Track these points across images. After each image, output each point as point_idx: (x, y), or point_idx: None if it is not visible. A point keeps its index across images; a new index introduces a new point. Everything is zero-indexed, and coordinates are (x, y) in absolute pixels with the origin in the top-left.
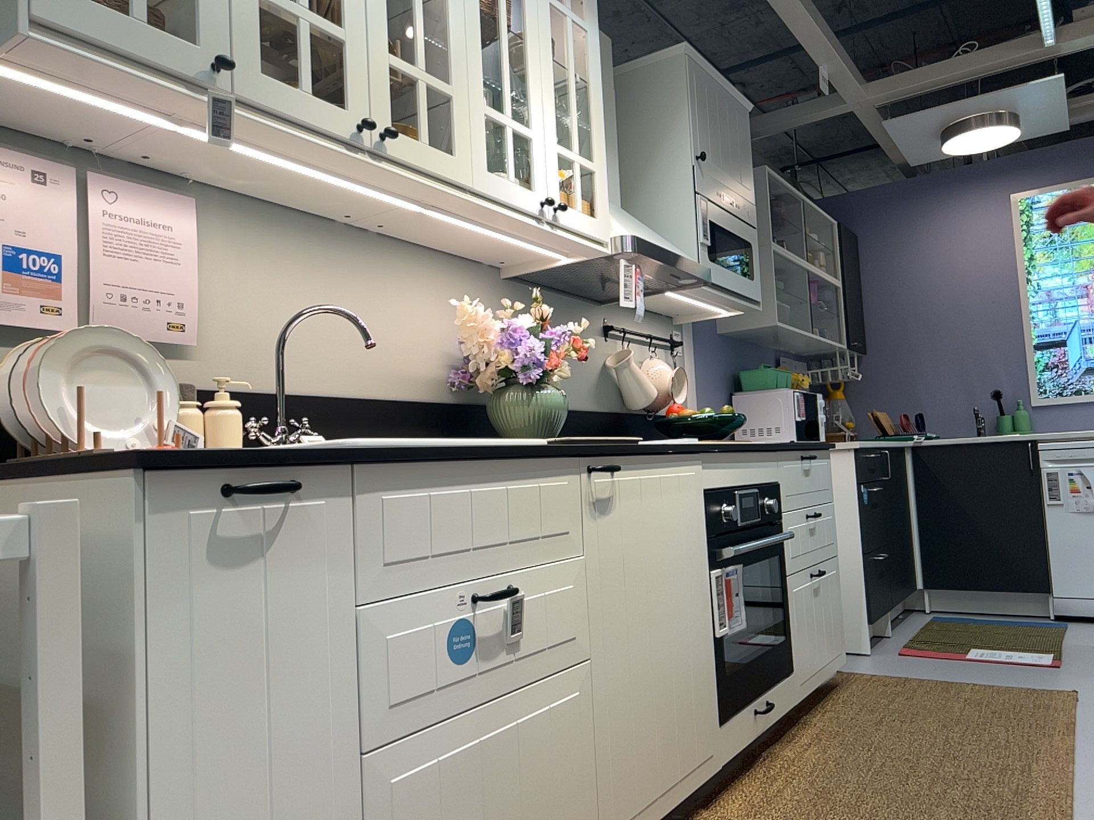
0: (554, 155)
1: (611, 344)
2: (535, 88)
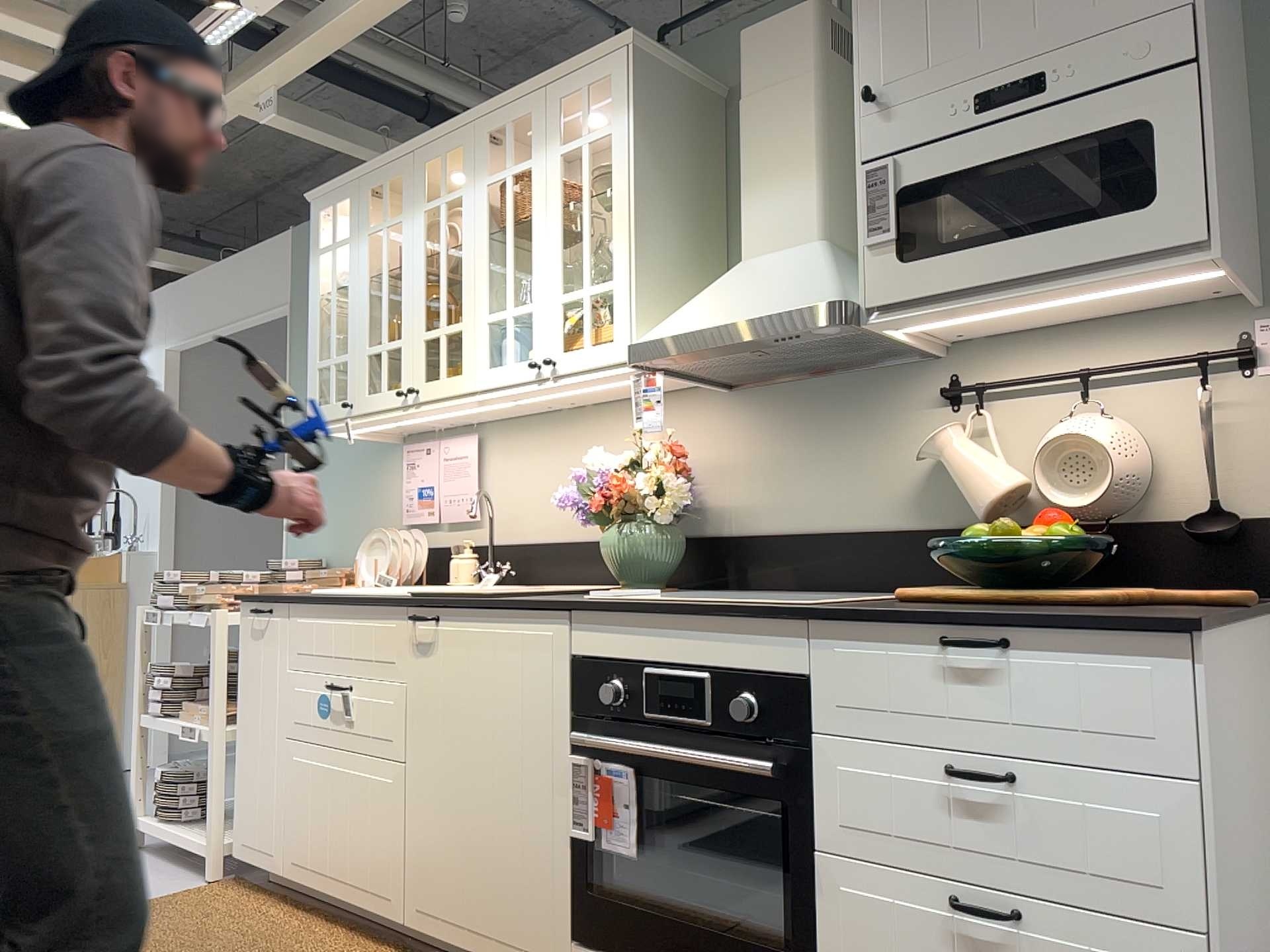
0: (554, 308)
1: (959, 416)
2: (536, 259)
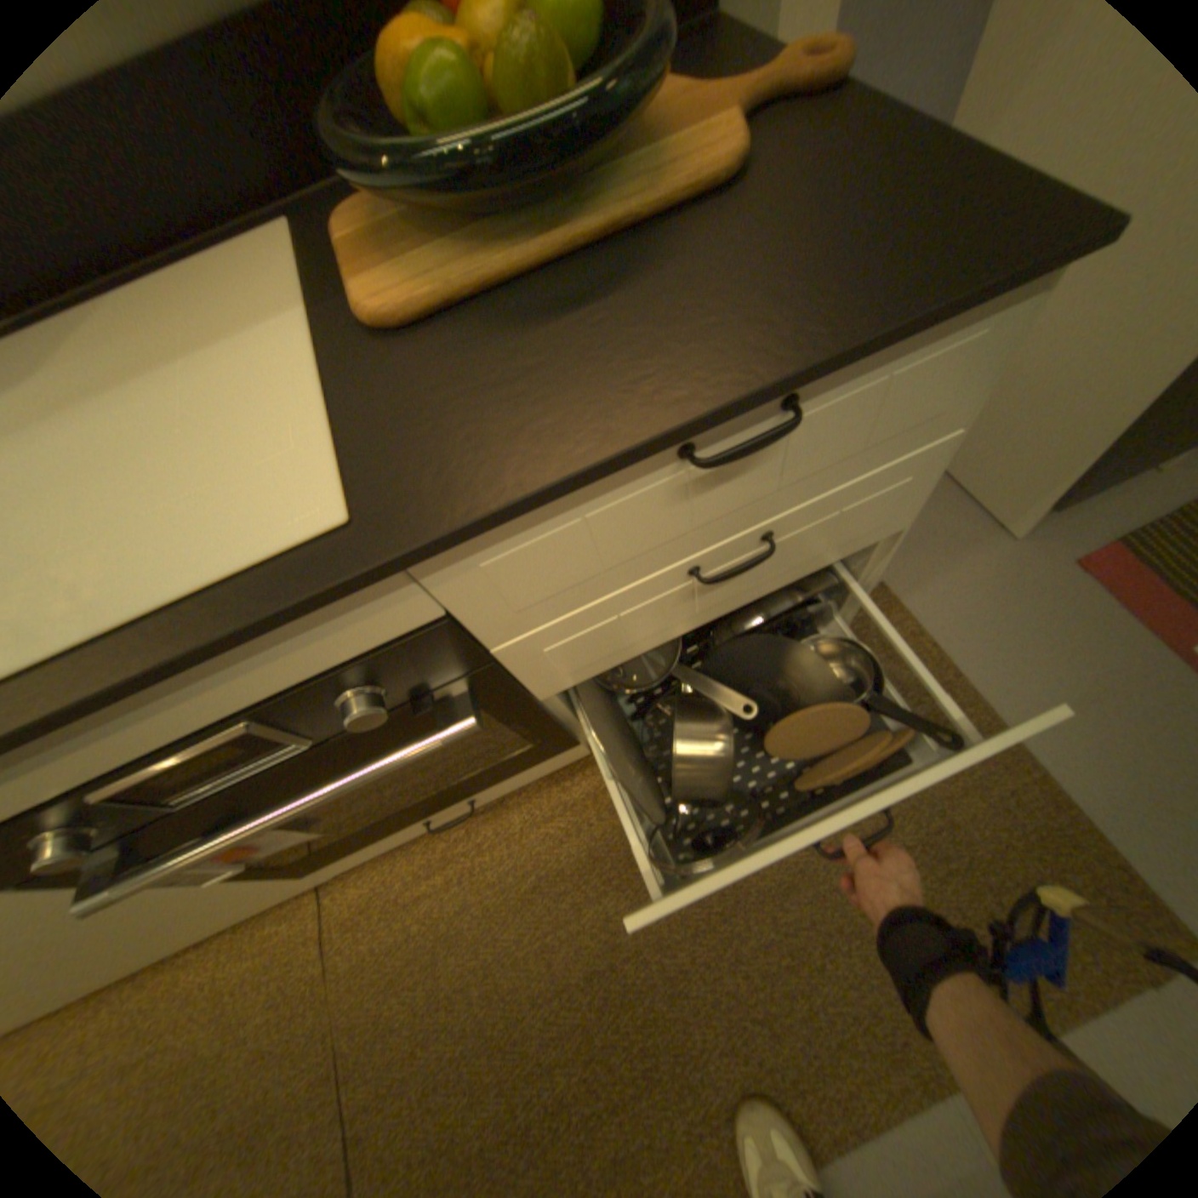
0: None
1: None
2: None
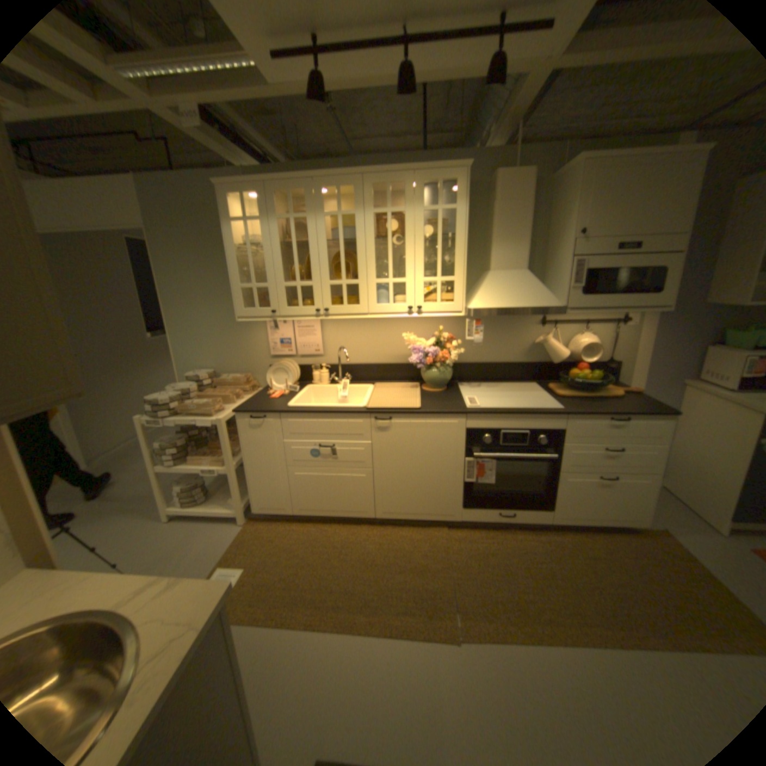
0: (420, 284)
1: (544, 329)
2: (409, 259)
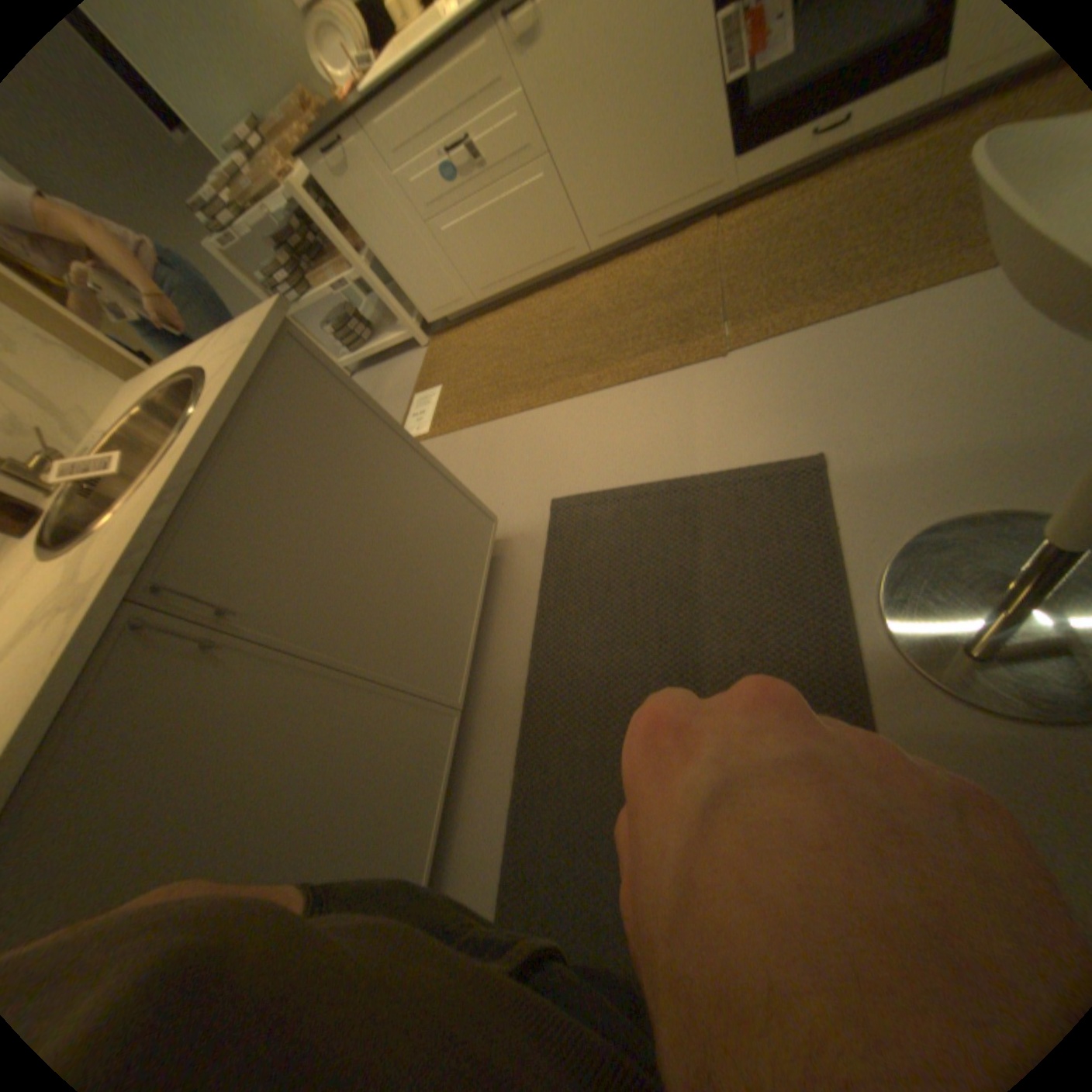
0: None
1: None
2: None
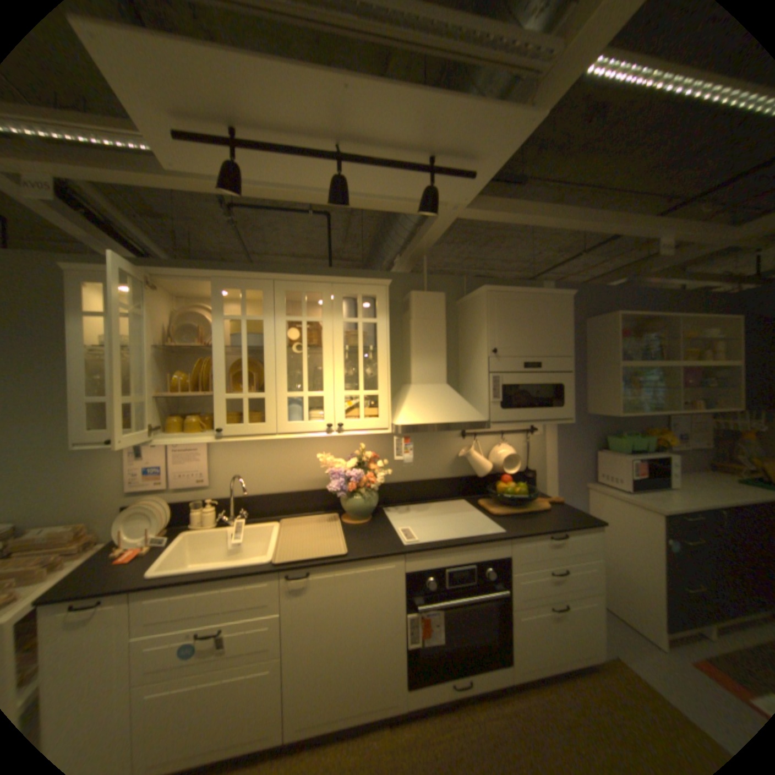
0: (341, 398)
1: (465, 441)
2: (328, 371)
